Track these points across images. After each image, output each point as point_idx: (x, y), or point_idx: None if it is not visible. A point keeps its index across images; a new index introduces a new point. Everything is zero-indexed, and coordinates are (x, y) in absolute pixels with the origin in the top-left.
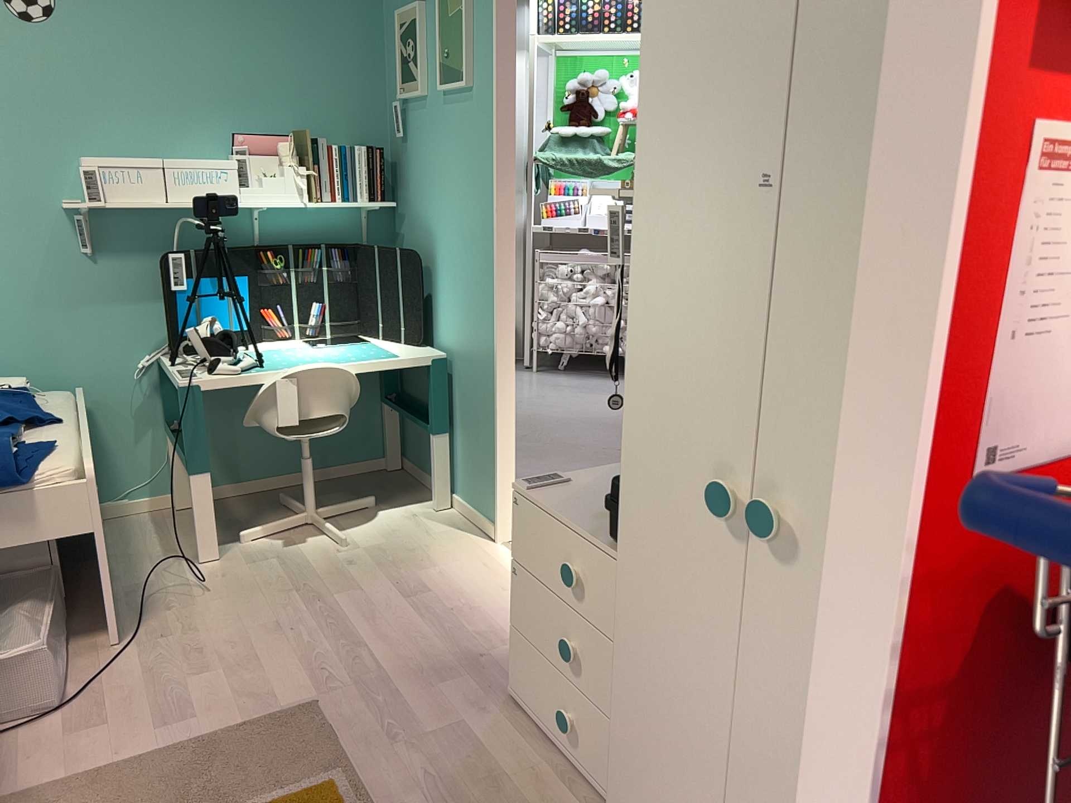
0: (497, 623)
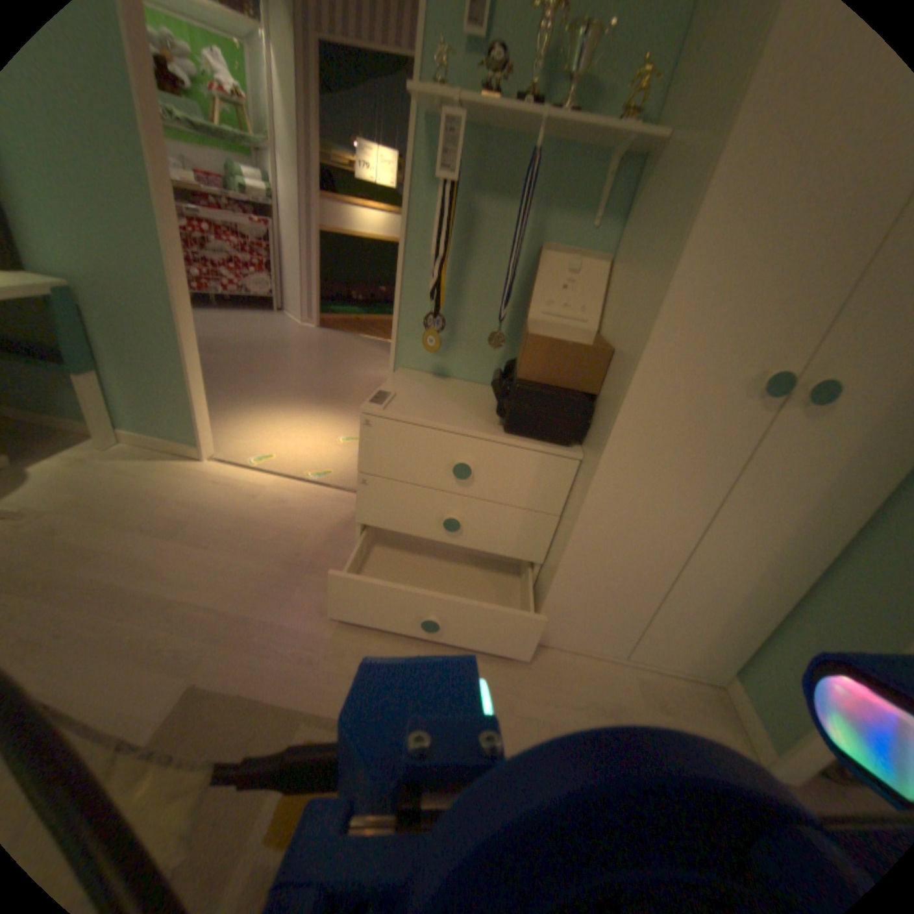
0: (280, 524)
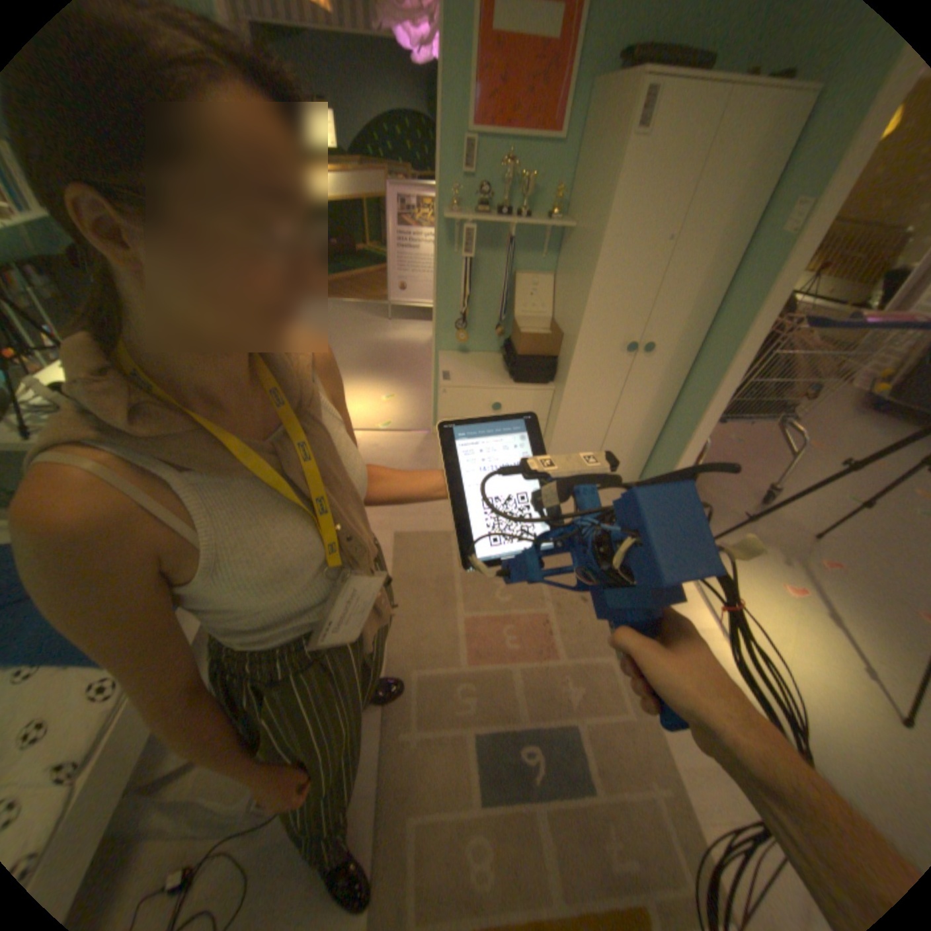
0: (382, 458)
